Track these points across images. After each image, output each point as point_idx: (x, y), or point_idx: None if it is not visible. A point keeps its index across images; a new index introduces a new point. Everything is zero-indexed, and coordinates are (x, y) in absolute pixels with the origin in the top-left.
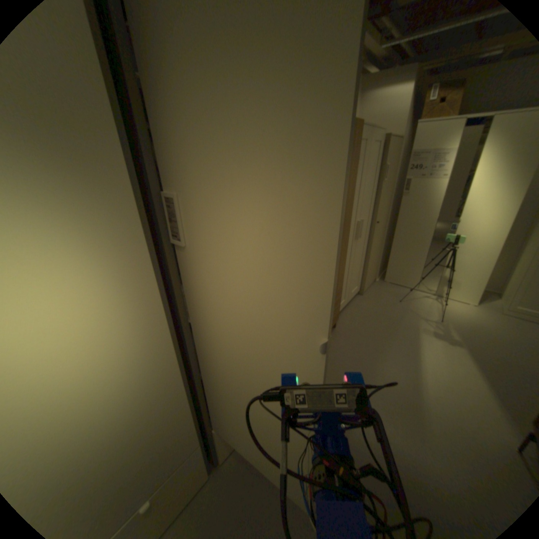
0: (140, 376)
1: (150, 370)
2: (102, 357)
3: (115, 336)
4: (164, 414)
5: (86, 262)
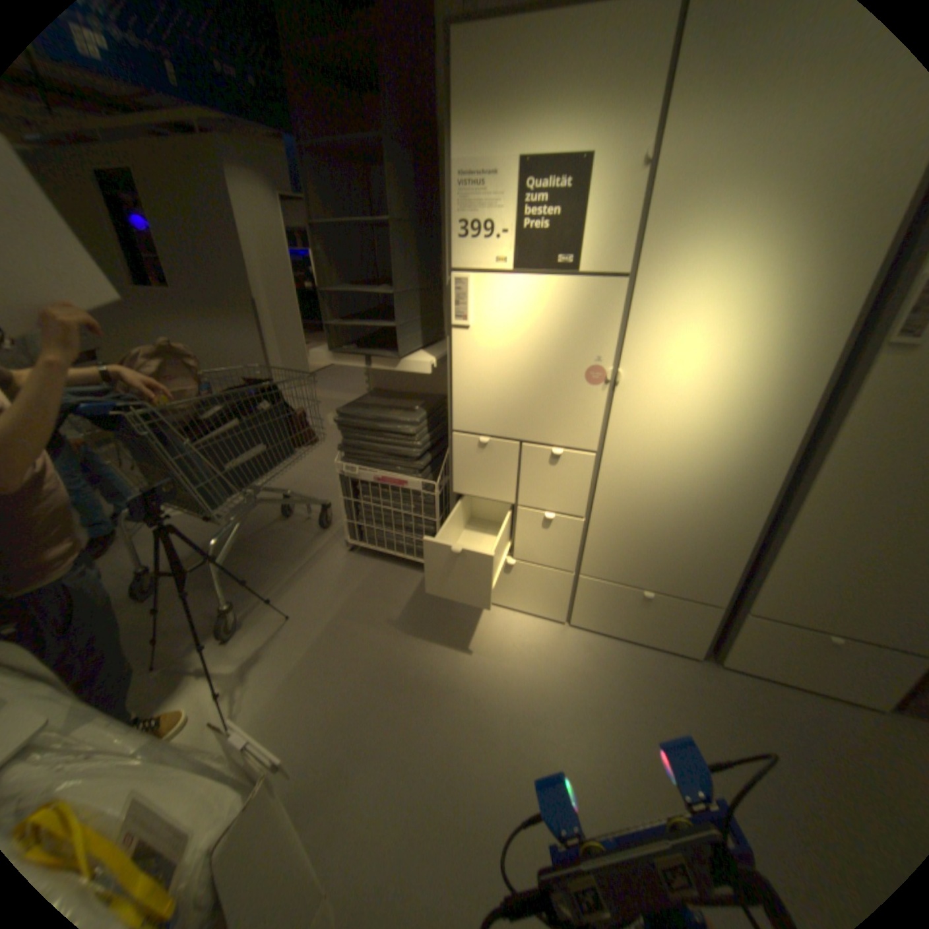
0: (737, 469)
1: (749, 471)
2: (726, 425)
3: (748, 412)
4: (725, 530)
5: (779, 330)
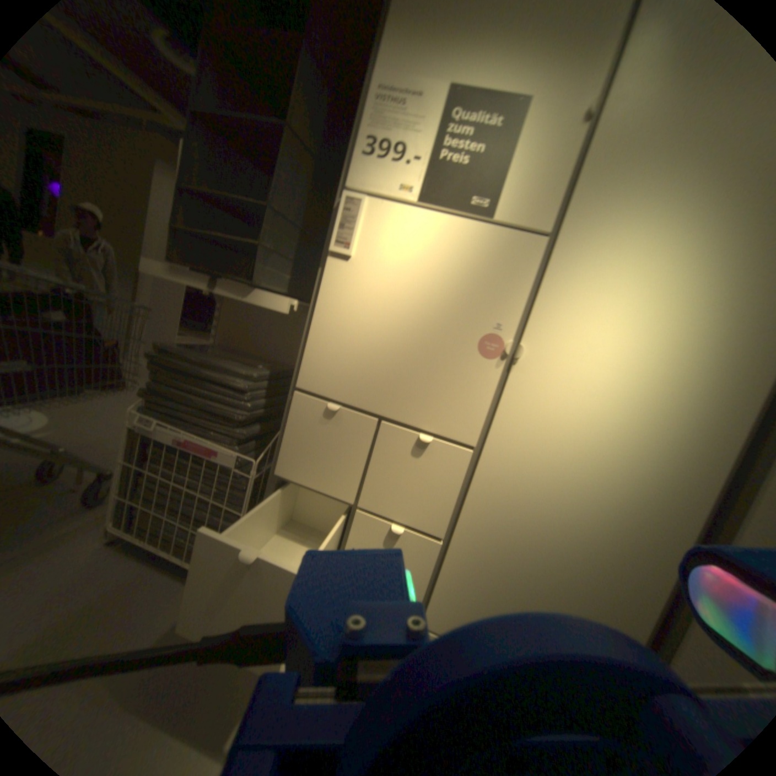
0: (648, 503)
1: (662, 507)
2: (640, 440)
3: (668, 428)
4: (624, 589)
5: (711, 333)
